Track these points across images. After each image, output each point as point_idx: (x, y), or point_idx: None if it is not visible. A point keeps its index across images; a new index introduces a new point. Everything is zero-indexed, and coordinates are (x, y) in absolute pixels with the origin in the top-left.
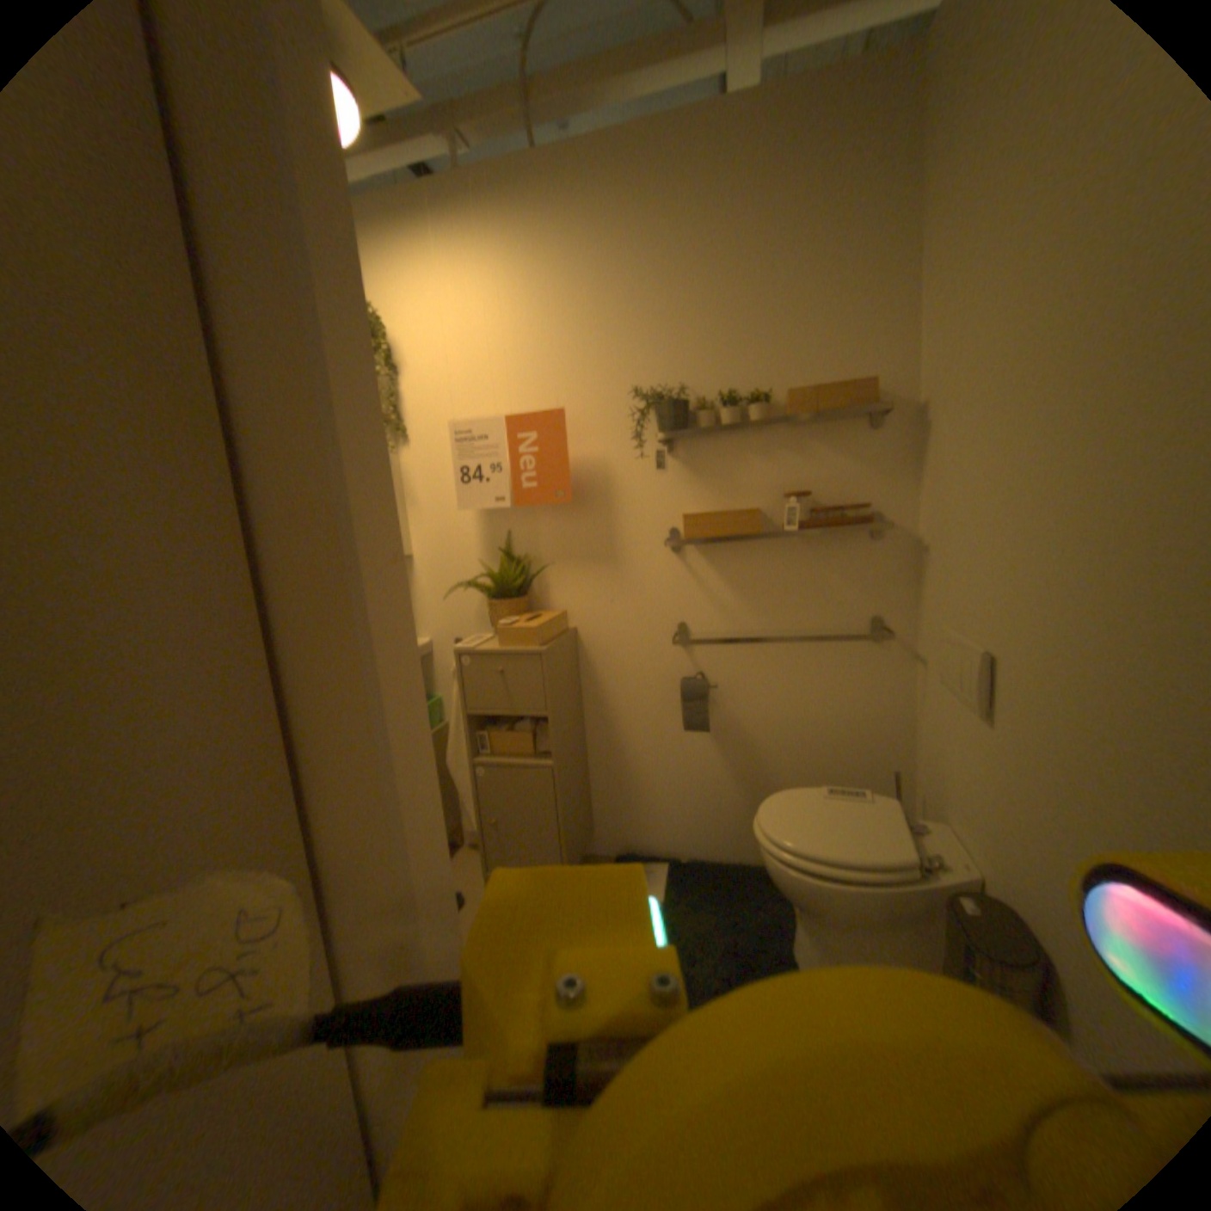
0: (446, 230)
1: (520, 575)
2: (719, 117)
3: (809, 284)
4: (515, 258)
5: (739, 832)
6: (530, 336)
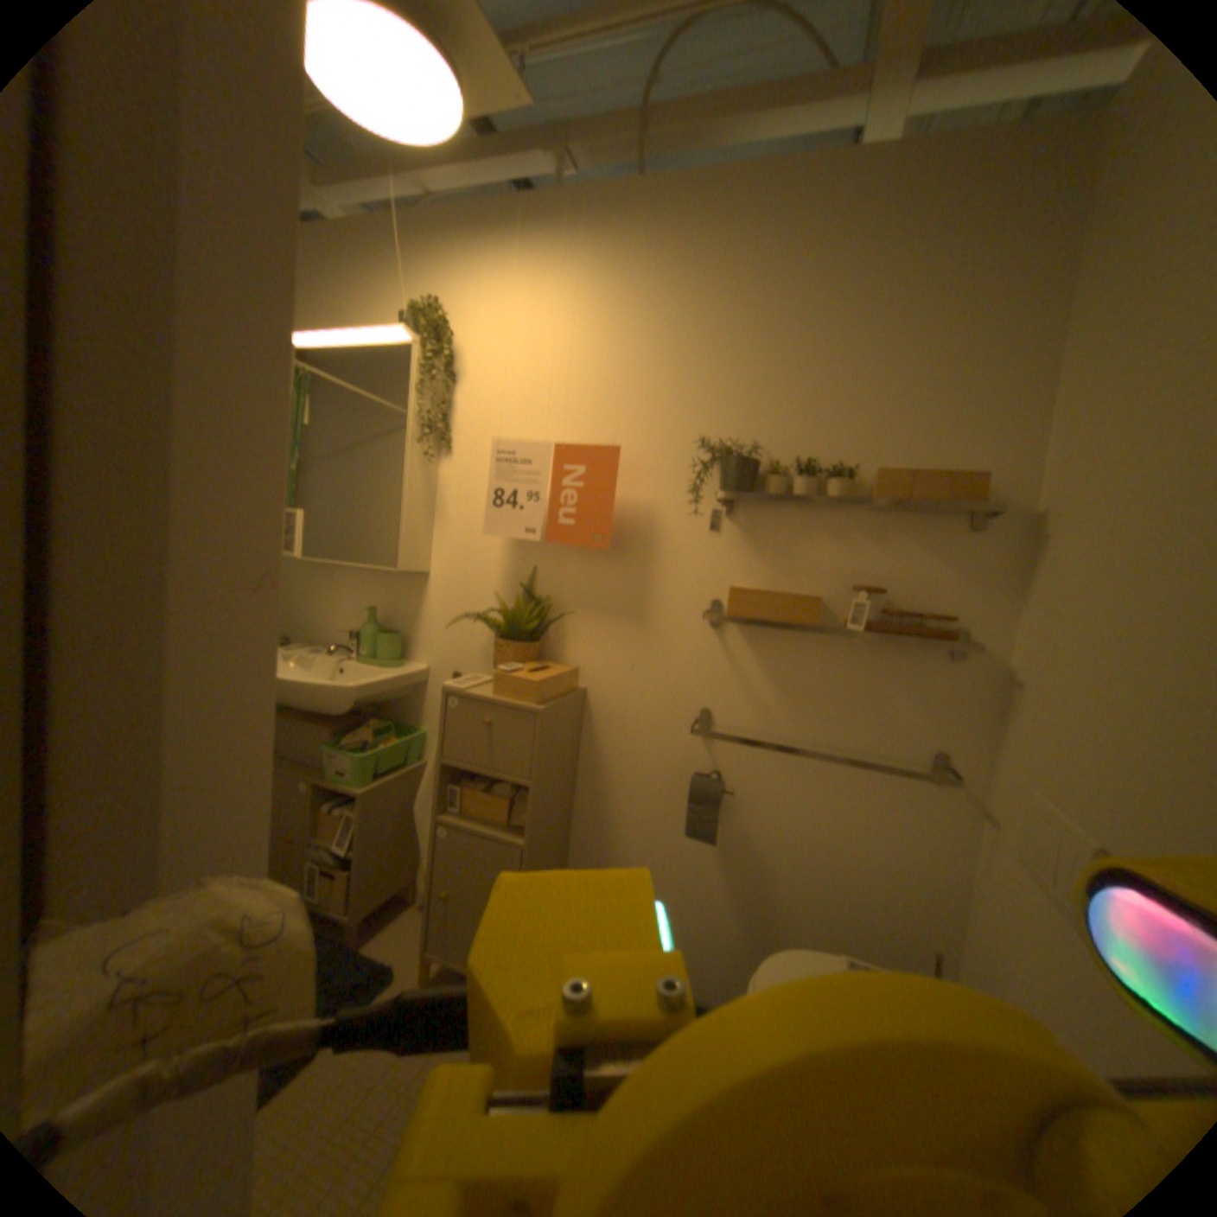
0: (534, 247)
1: (535, 618)
2: (848, 168)
3: (921, 359)
4: (599, 284)
5: (727, 975)
6: (598, 367)
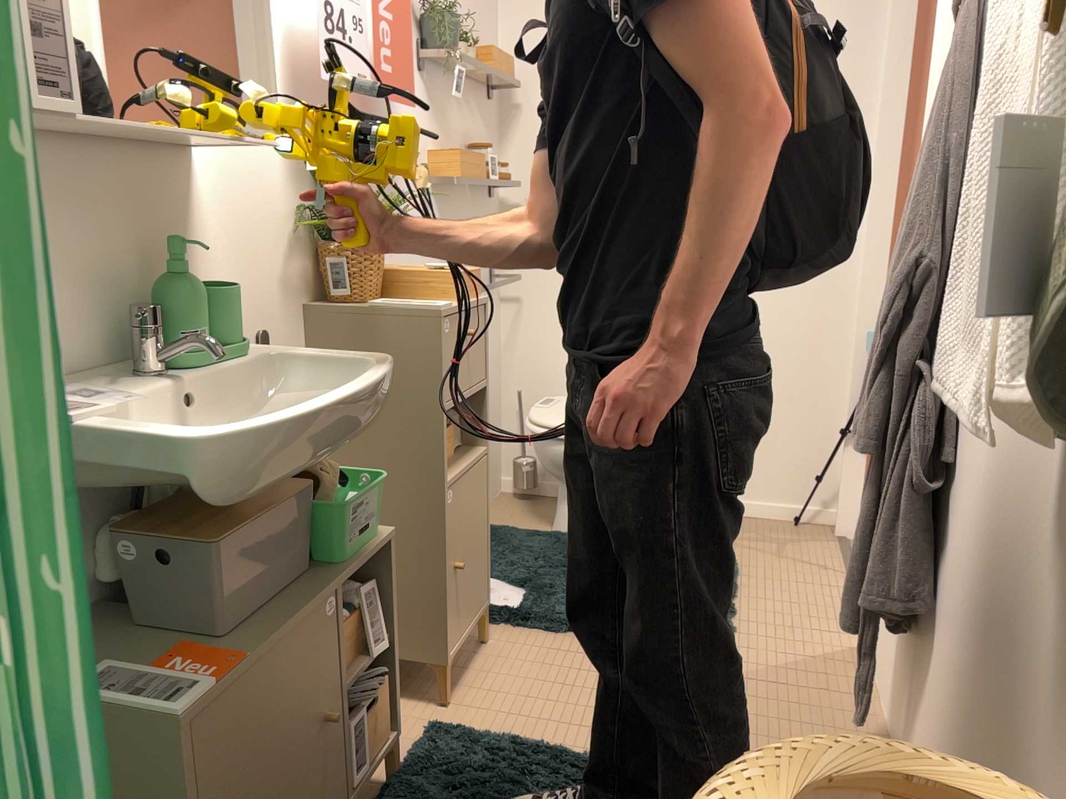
0: None
1: None
2: None
3: None
4: None
5: None
6: None
